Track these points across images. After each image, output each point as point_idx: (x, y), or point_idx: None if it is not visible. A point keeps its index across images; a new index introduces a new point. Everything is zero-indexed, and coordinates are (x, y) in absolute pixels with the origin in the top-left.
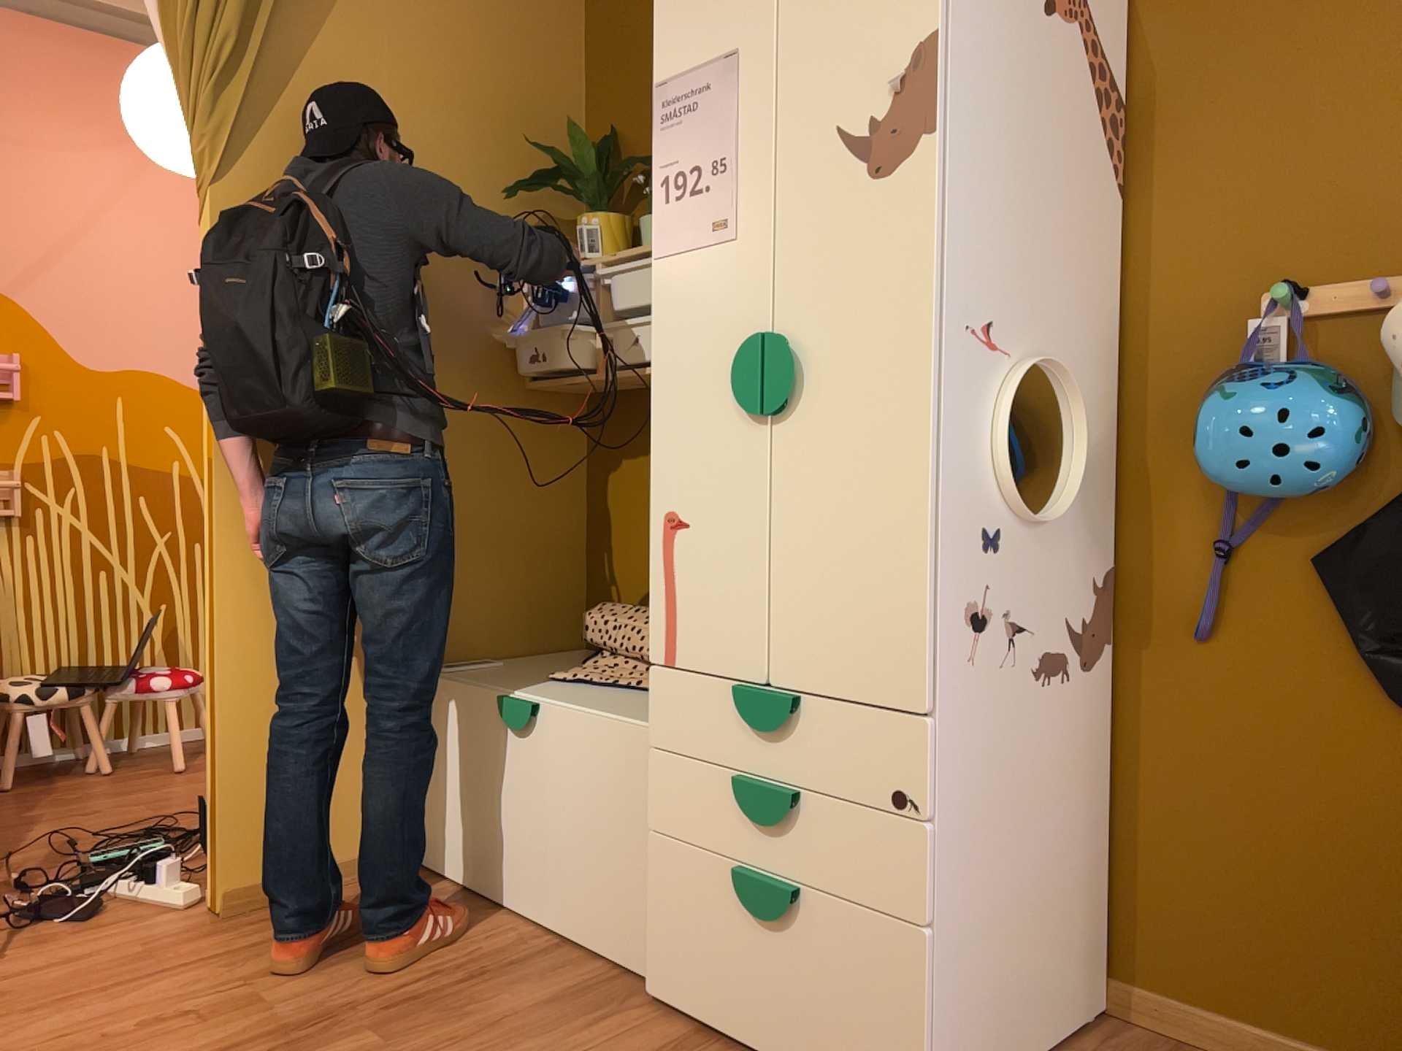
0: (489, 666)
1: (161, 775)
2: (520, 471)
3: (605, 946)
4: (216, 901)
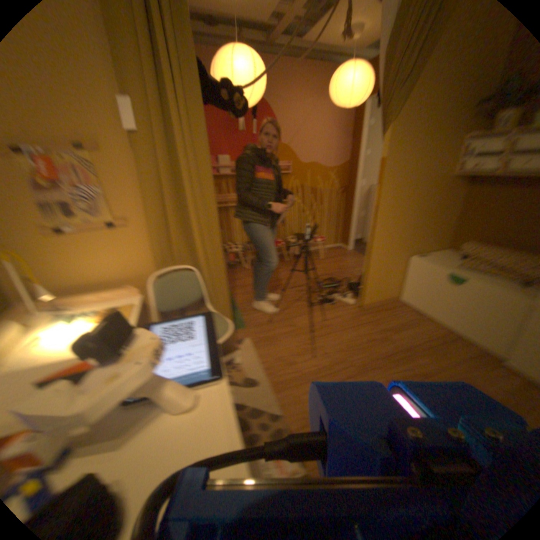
0: (432, 256)
1: (320, 260)
2: (447, 199)
3: (482, 343)
4: (363, 305)
